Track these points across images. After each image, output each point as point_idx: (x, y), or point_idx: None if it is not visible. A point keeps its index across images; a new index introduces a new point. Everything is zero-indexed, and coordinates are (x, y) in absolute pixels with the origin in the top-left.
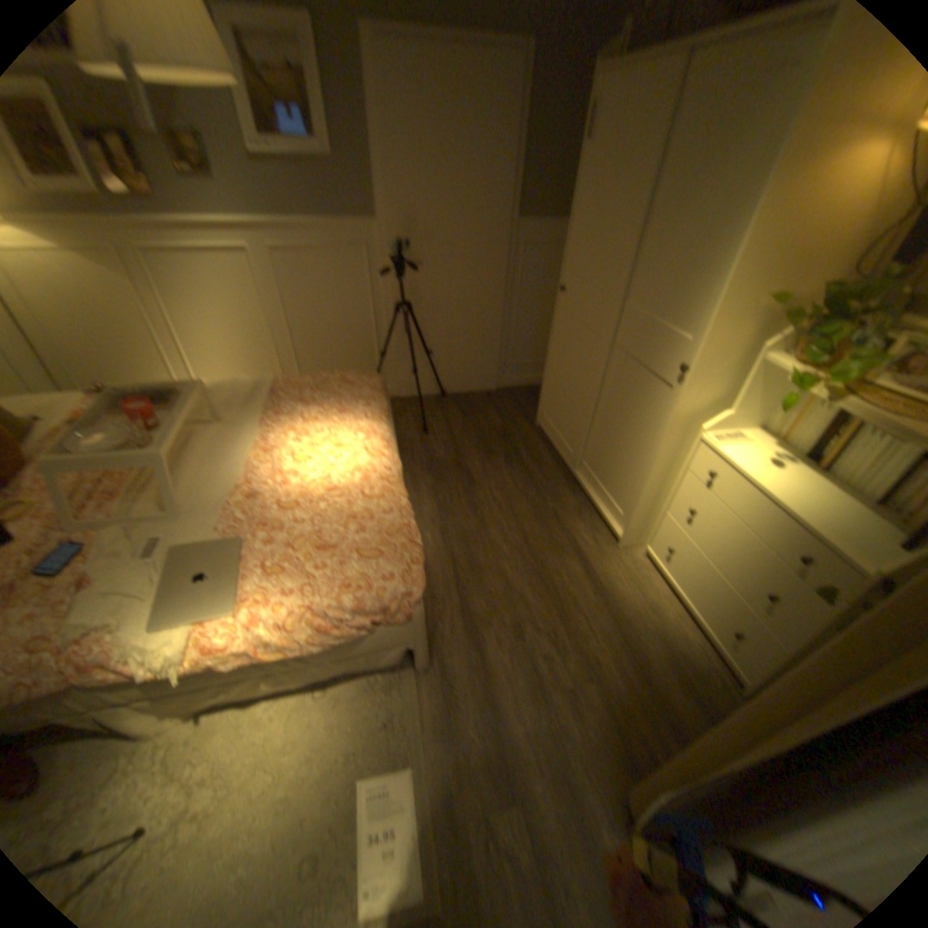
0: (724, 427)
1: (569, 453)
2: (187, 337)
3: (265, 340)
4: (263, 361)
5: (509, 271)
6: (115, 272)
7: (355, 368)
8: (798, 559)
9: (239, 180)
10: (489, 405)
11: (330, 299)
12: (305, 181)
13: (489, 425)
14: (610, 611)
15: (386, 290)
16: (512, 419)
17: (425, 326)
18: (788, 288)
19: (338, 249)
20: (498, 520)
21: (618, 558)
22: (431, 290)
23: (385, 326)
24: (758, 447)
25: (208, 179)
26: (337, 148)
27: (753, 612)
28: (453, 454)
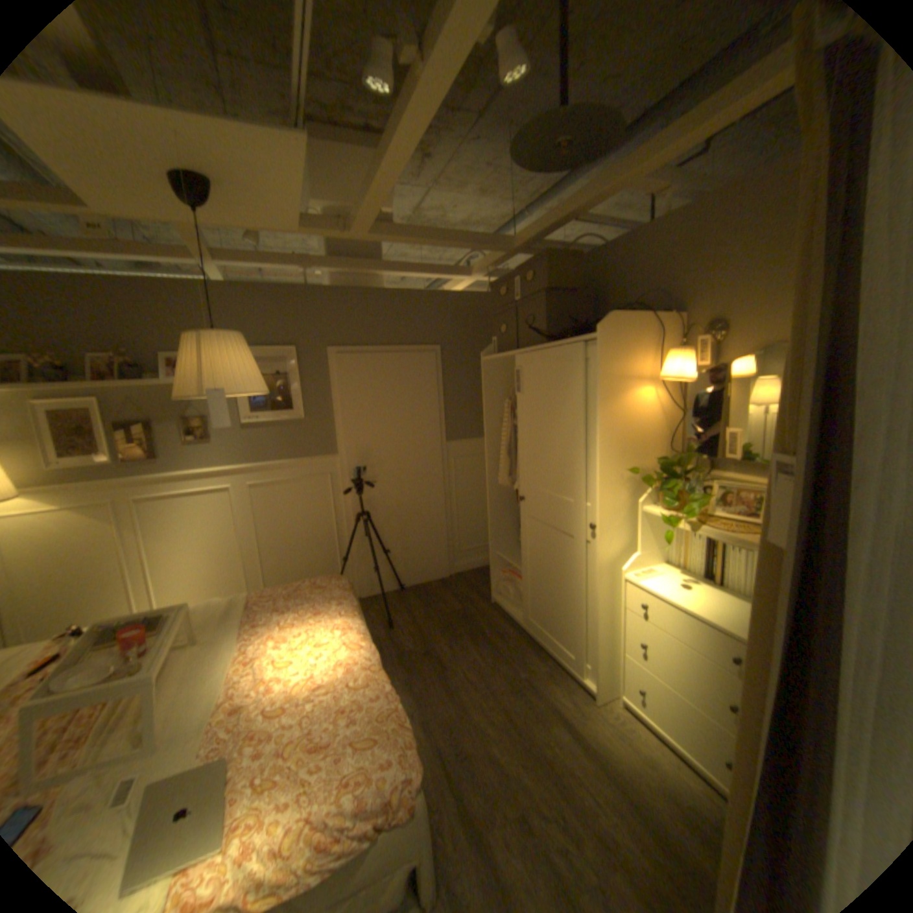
0: (639, 568)
1: (526, 620)
2: (155, 568)
3: (232, 561)
4: (228, 581)
5: (444, 477)
6: (101, 520)
7: (317, 574)
8: (731, 663)
9: (229, 439)
10: (445, 590)
11: (296, 517)
12: (282, 434)
13: (448, 609)
14: (607, 777)
15: (345, 504)
16: (468, 599)
17: (380, 528)
18: (636, 465)
19: (305, 478)
20: (476, 702)
21: (599, 717)
22: (383, 499)
23: (344, 533)
24: (667, 578)
25: (204, 441)
26: (308, 412)
27: (726, 733)
28: (419, 643)
